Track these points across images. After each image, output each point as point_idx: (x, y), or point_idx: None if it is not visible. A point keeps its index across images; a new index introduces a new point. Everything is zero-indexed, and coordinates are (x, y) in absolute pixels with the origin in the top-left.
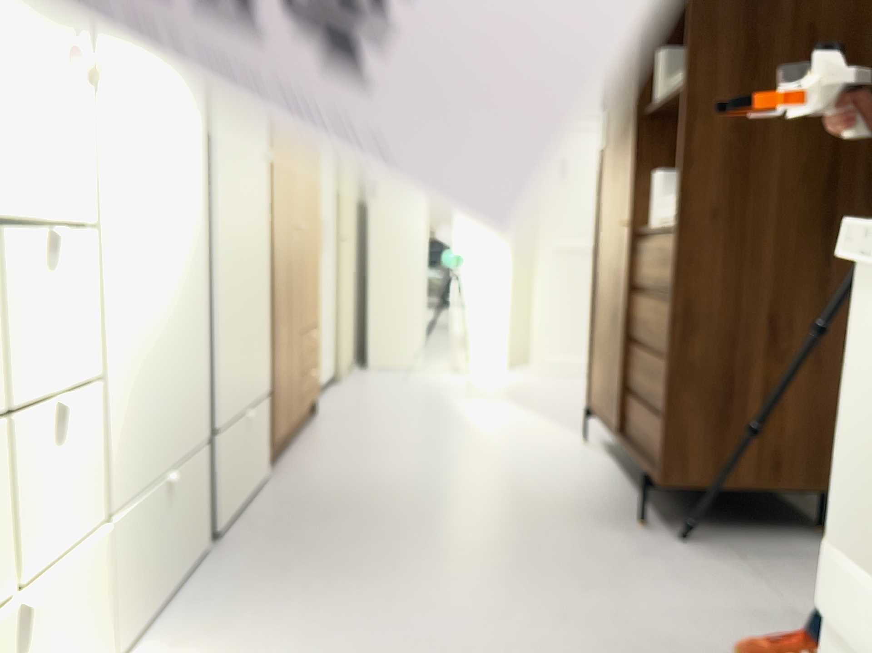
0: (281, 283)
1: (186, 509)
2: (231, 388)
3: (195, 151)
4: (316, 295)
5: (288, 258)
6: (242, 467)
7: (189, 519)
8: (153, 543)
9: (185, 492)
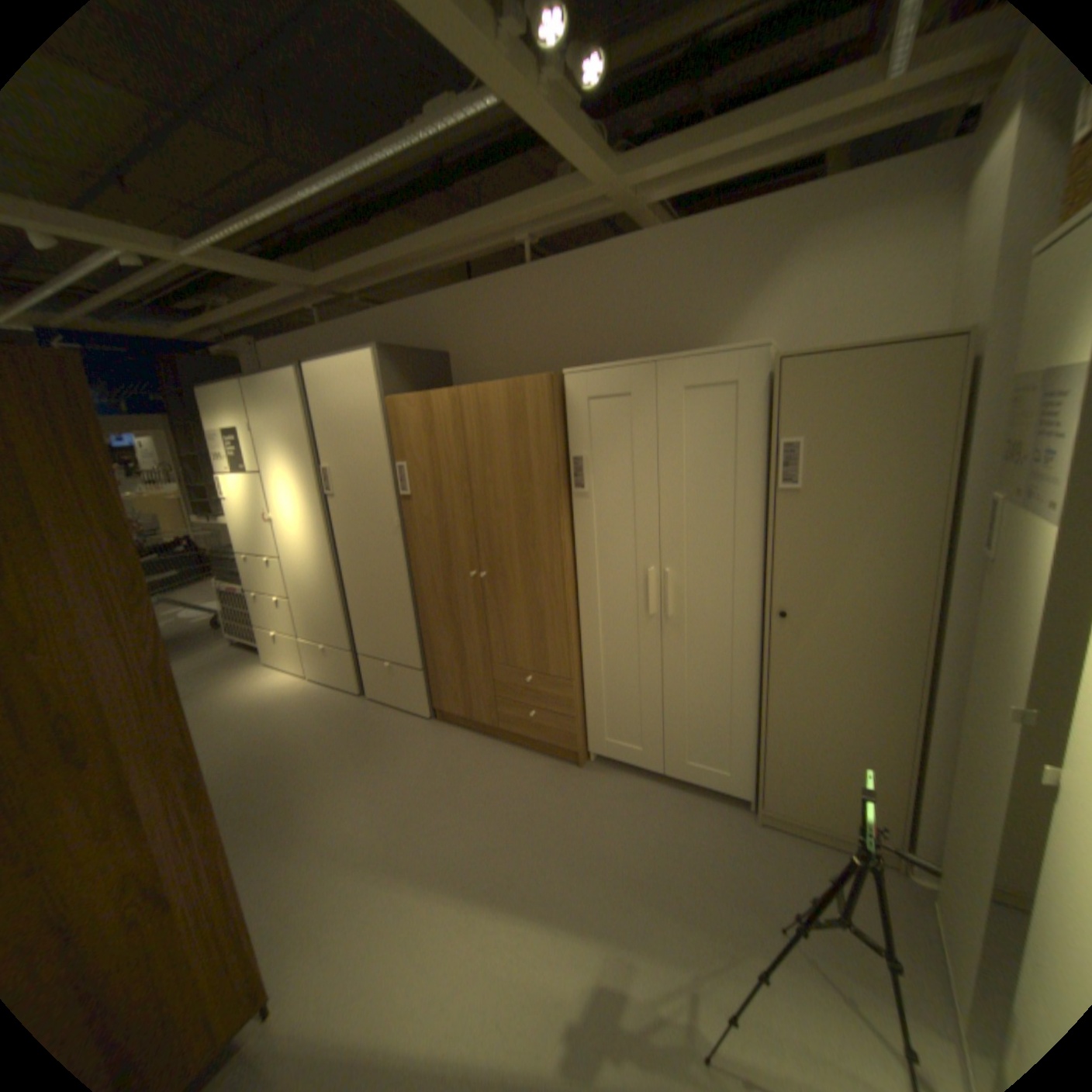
0: (436, 610)
1: (338, 667)
2: (368, 642)
3: (321, 533)
4: (551, 648)
5: (450, 595)
6: (388, 688)
7: (341, 672)
8: (319, 662)
9: (336, 660)
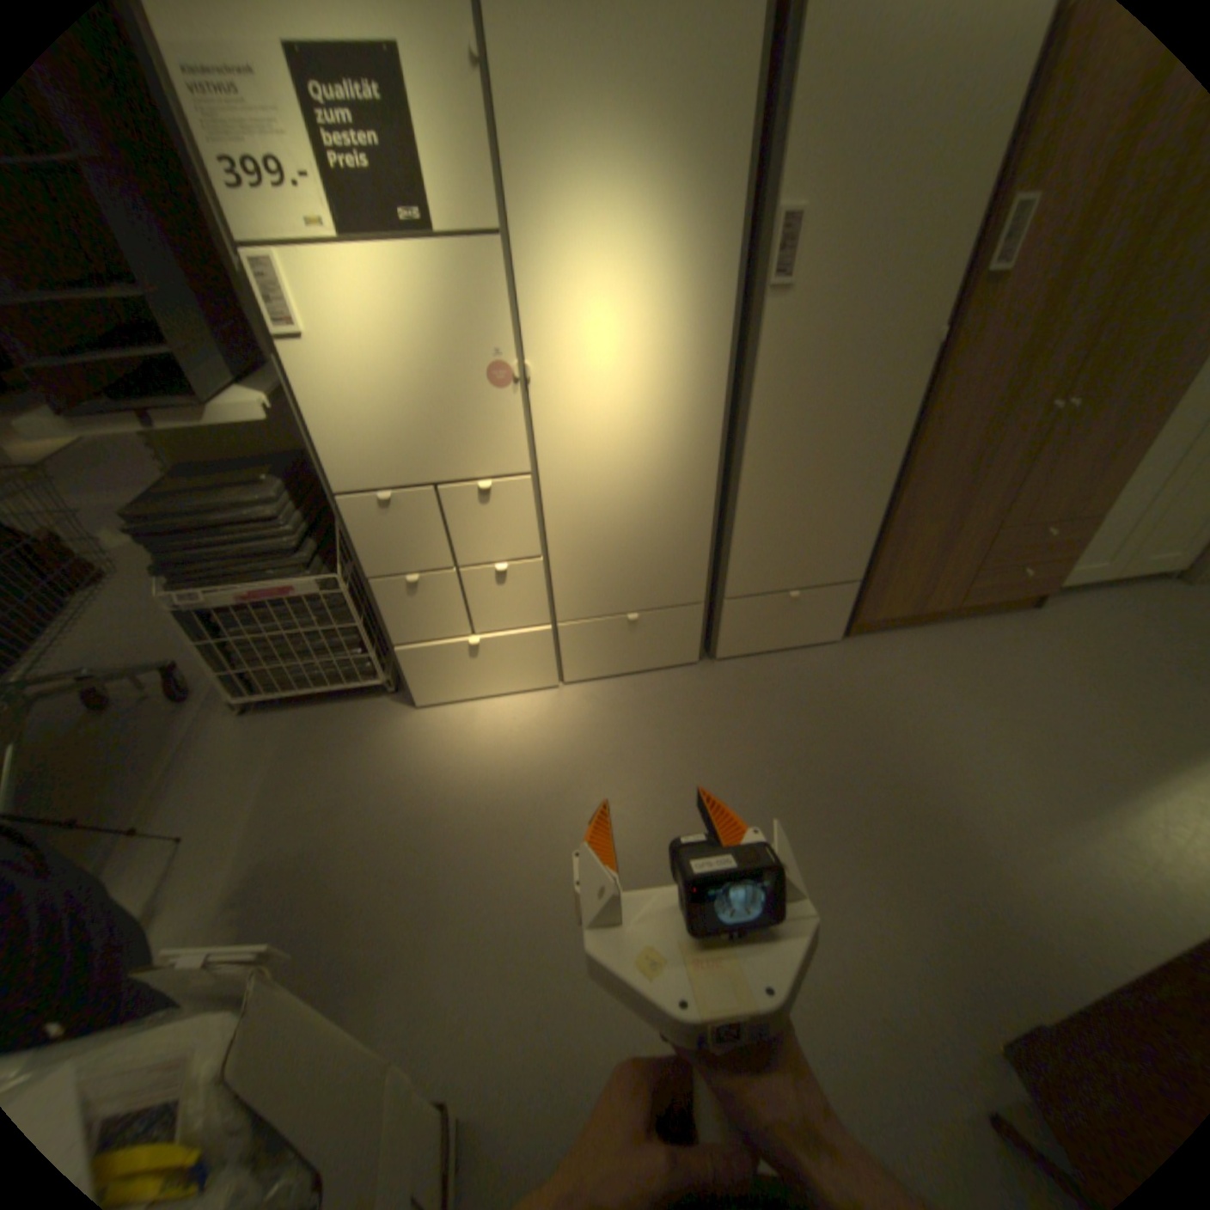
0: (943, 480)
1: (663, 636)
2: (762, 572)
3: (711, 385)
4: (1106, 484)
5: (985, 449)
6: (777, 627)
7: (669, 641)
8: (613, 643)
9: (663, 626)
